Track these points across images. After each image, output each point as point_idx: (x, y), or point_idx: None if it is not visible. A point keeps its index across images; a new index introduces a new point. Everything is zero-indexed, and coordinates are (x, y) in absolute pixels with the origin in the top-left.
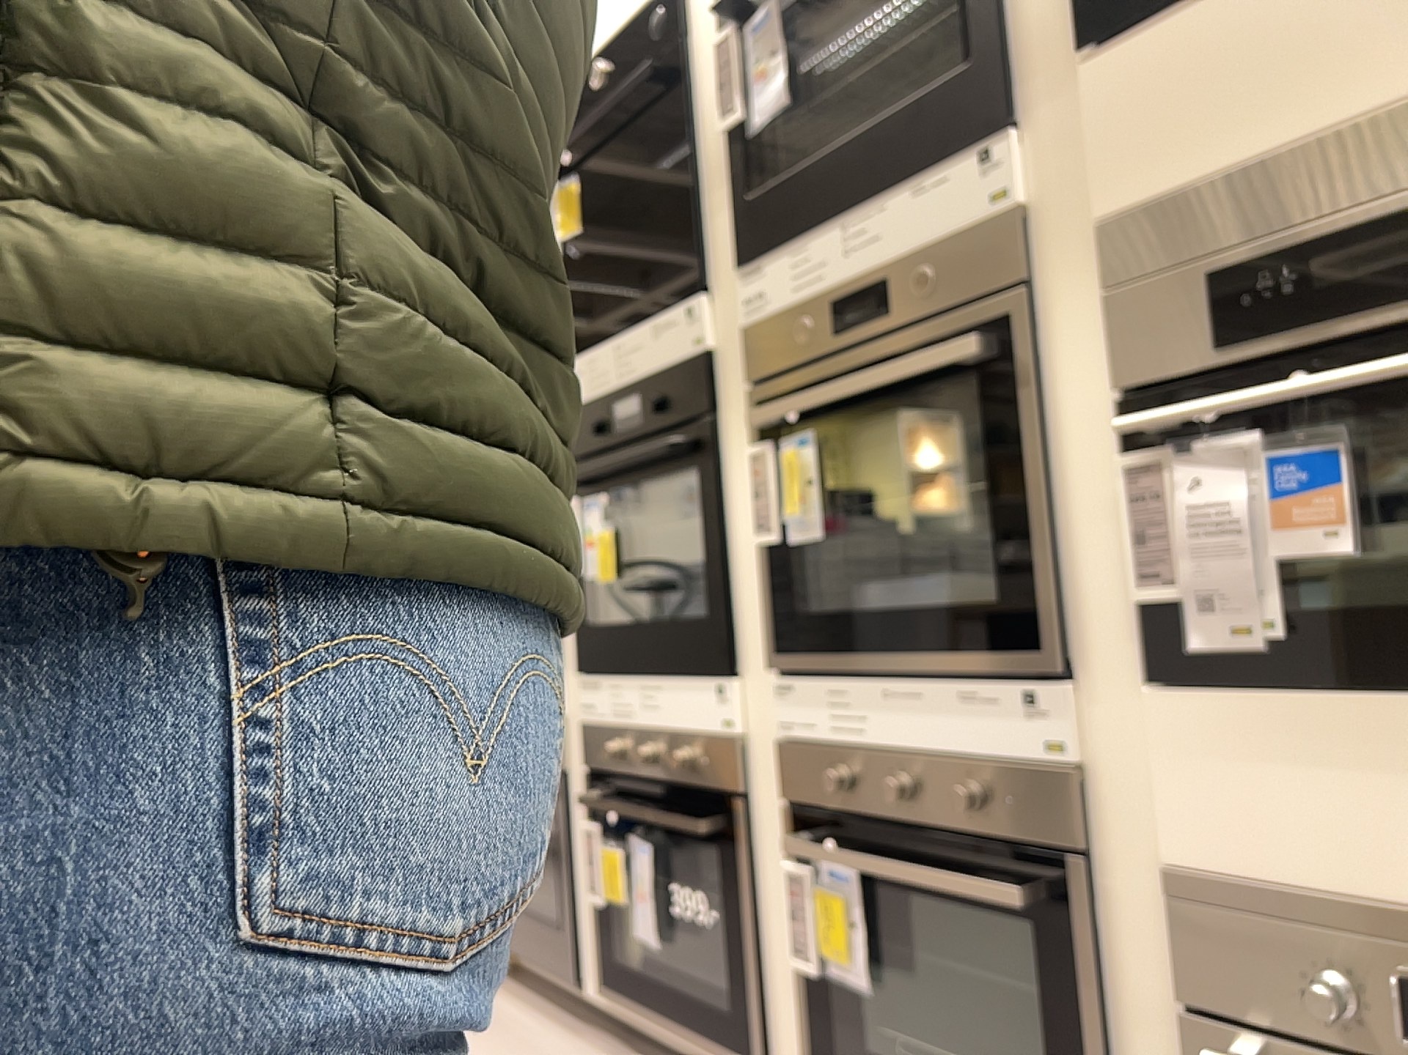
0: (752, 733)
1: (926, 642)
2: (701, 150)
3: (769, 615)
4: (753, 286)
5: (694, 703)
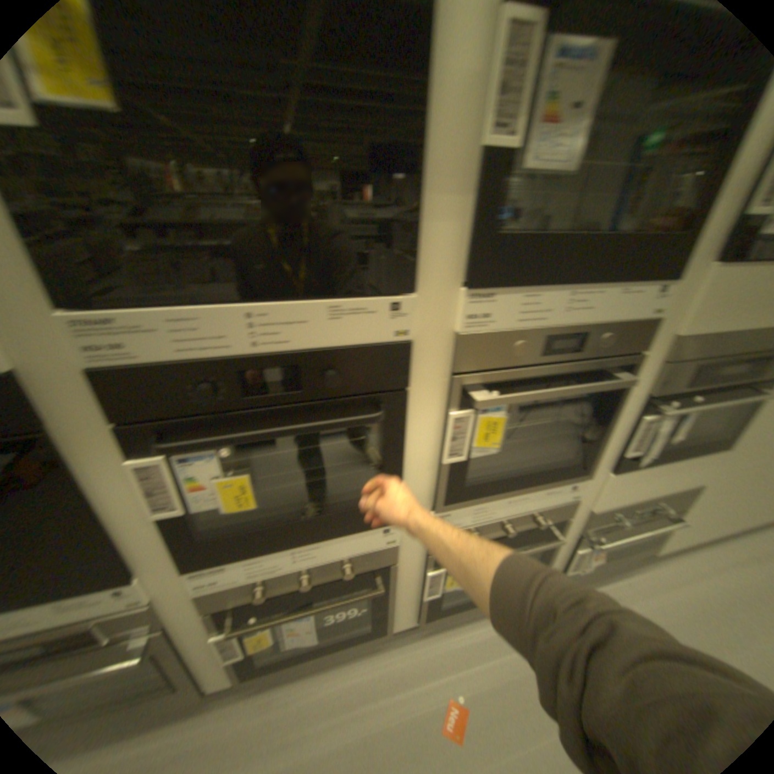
0: (403, 537)
1: (539, 483)
2: (435, 131)
3: (437, 490)
4: (485, 308)
5: (359, 543)
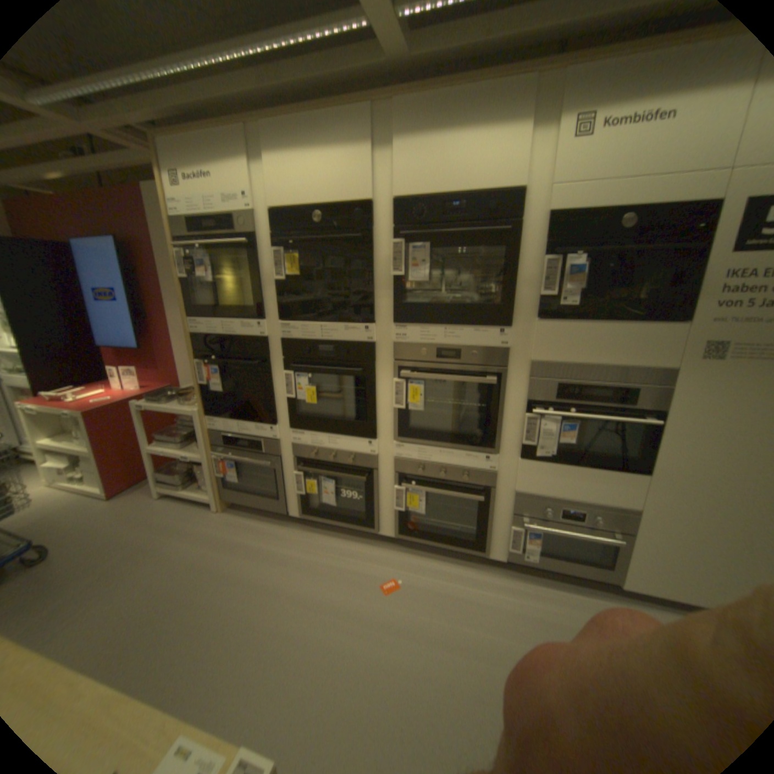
0: (383, 455)
1: (460, 444)
2: (379, 275)
3: (397, 428)
4: (405, 334)
5: (359, 446)
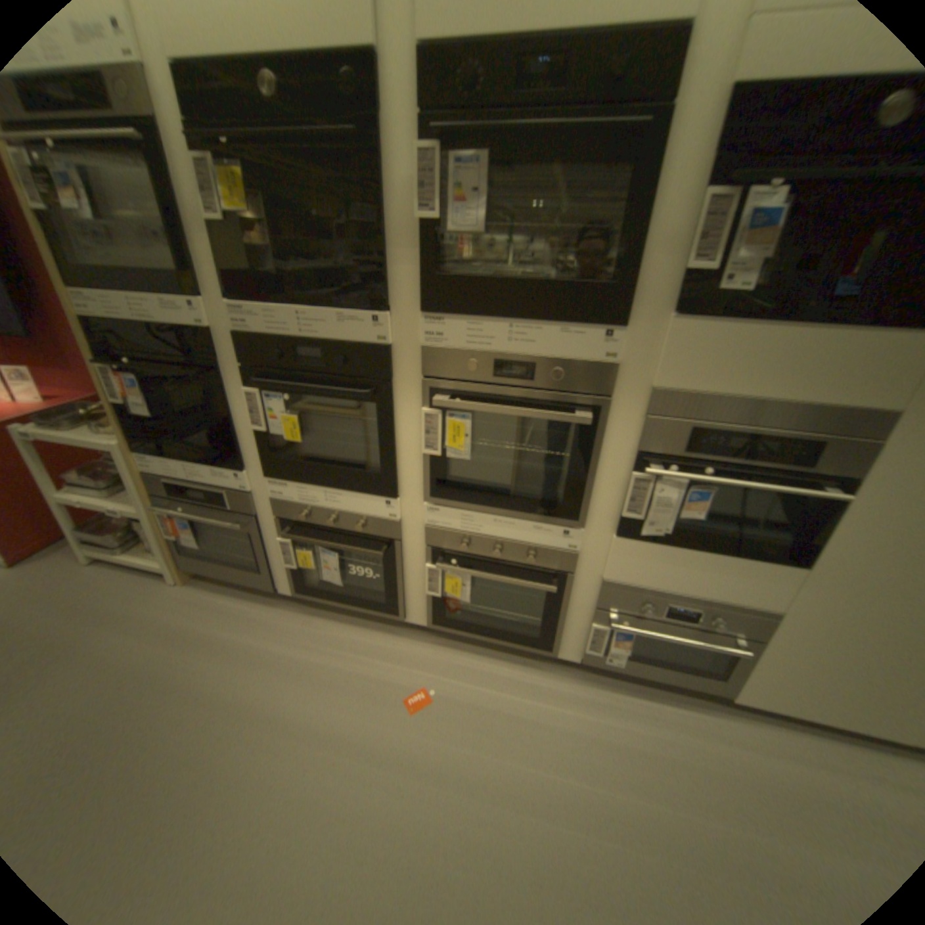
0: (405, 519)
1: (521, 509)
2: (390, 214)
3: (425, 481)
4: (437, 329)
5: (368, 505)
